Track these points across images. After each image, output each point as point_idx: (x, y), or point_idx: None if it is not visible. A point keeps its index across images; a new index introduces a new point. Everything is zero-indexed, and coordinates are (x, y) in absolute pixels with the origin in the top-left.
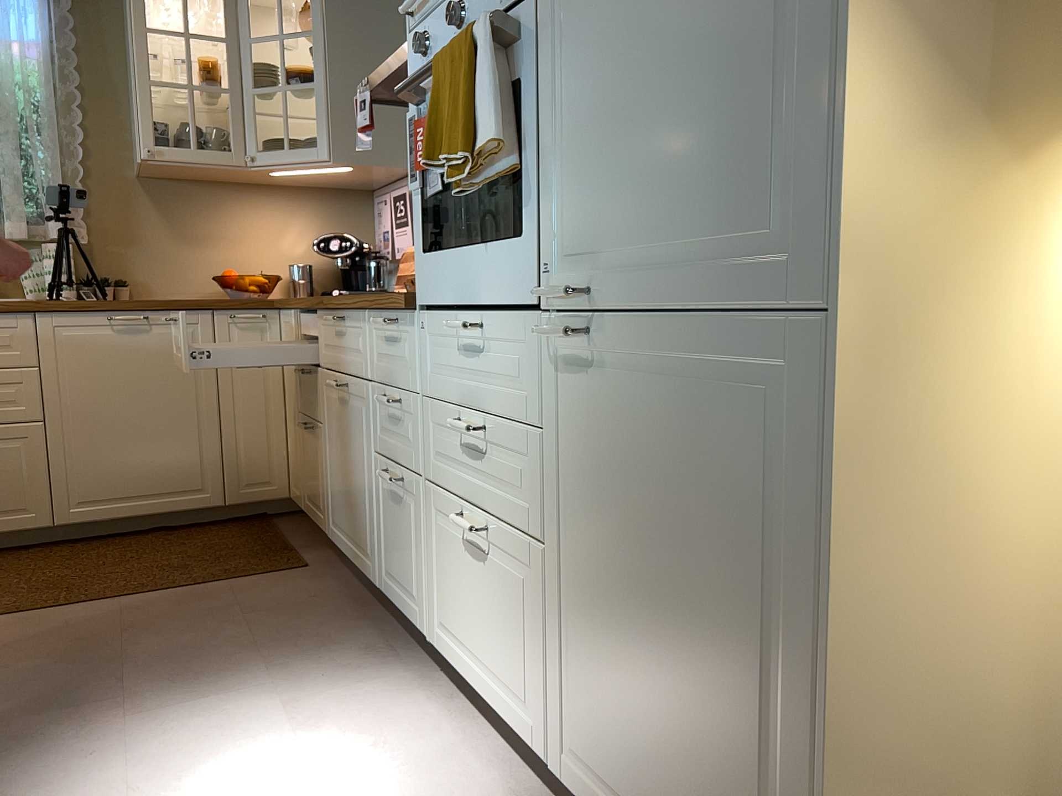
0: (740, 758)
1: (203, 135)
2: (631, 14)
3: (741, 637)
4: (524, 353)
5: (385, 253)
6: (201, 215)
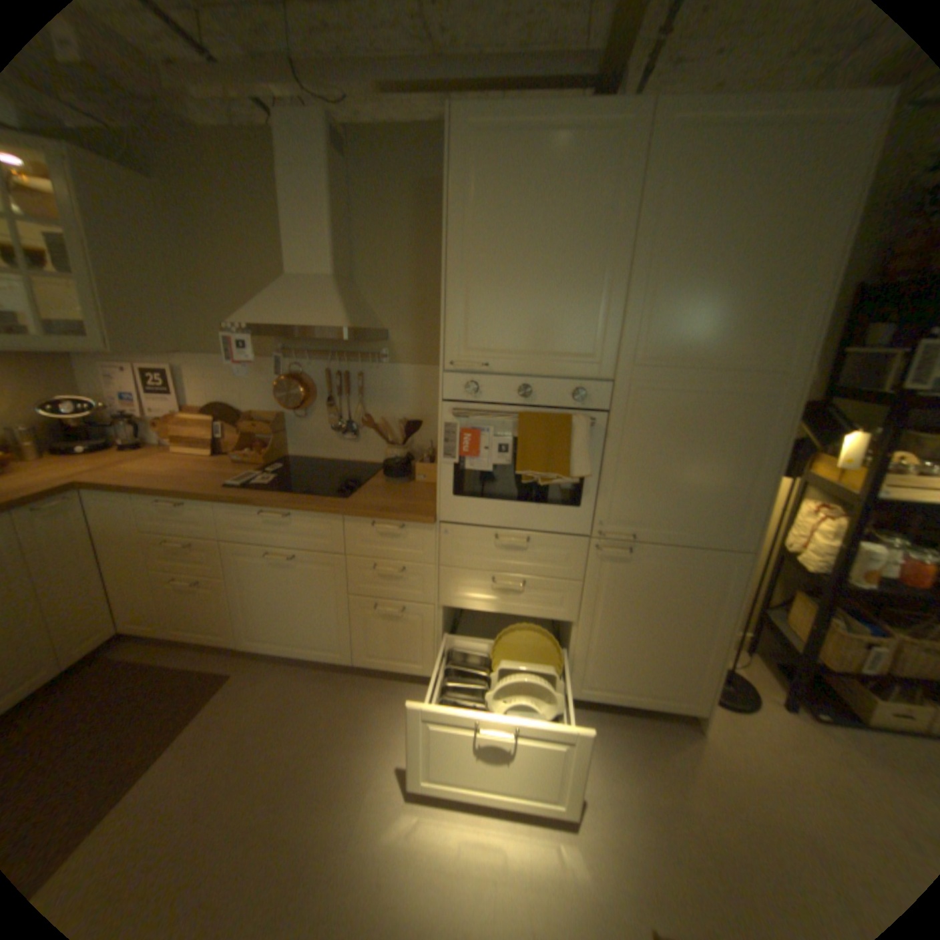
0: (687, 662)
1: None
2: (675, 447)
3: (694, 632)
4: (566, 551)
5: (128, 412)
6: None
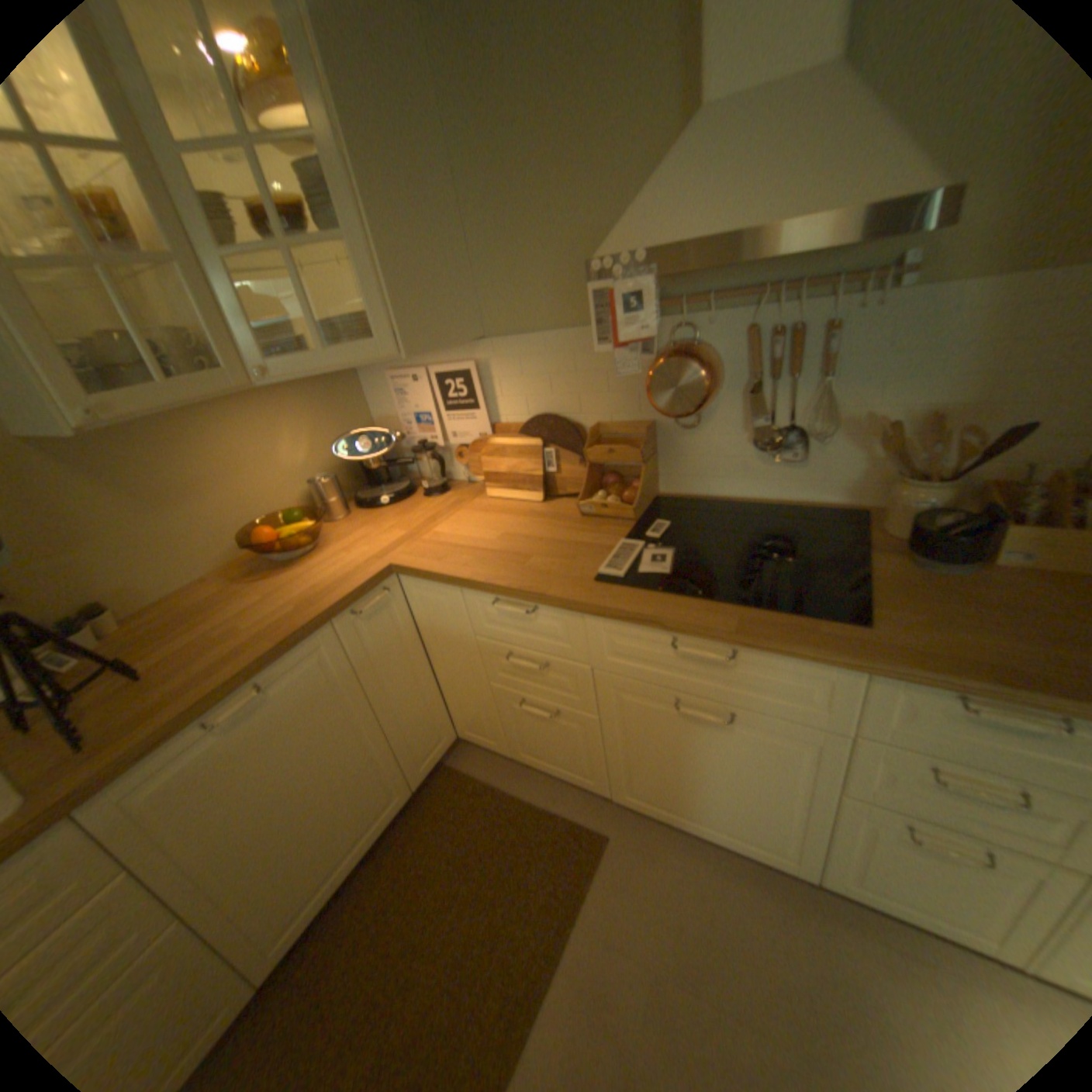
0: None
1: (153, 349)
2: None
3: None
4: None
5: (428, 439)
6: (159, 460)
